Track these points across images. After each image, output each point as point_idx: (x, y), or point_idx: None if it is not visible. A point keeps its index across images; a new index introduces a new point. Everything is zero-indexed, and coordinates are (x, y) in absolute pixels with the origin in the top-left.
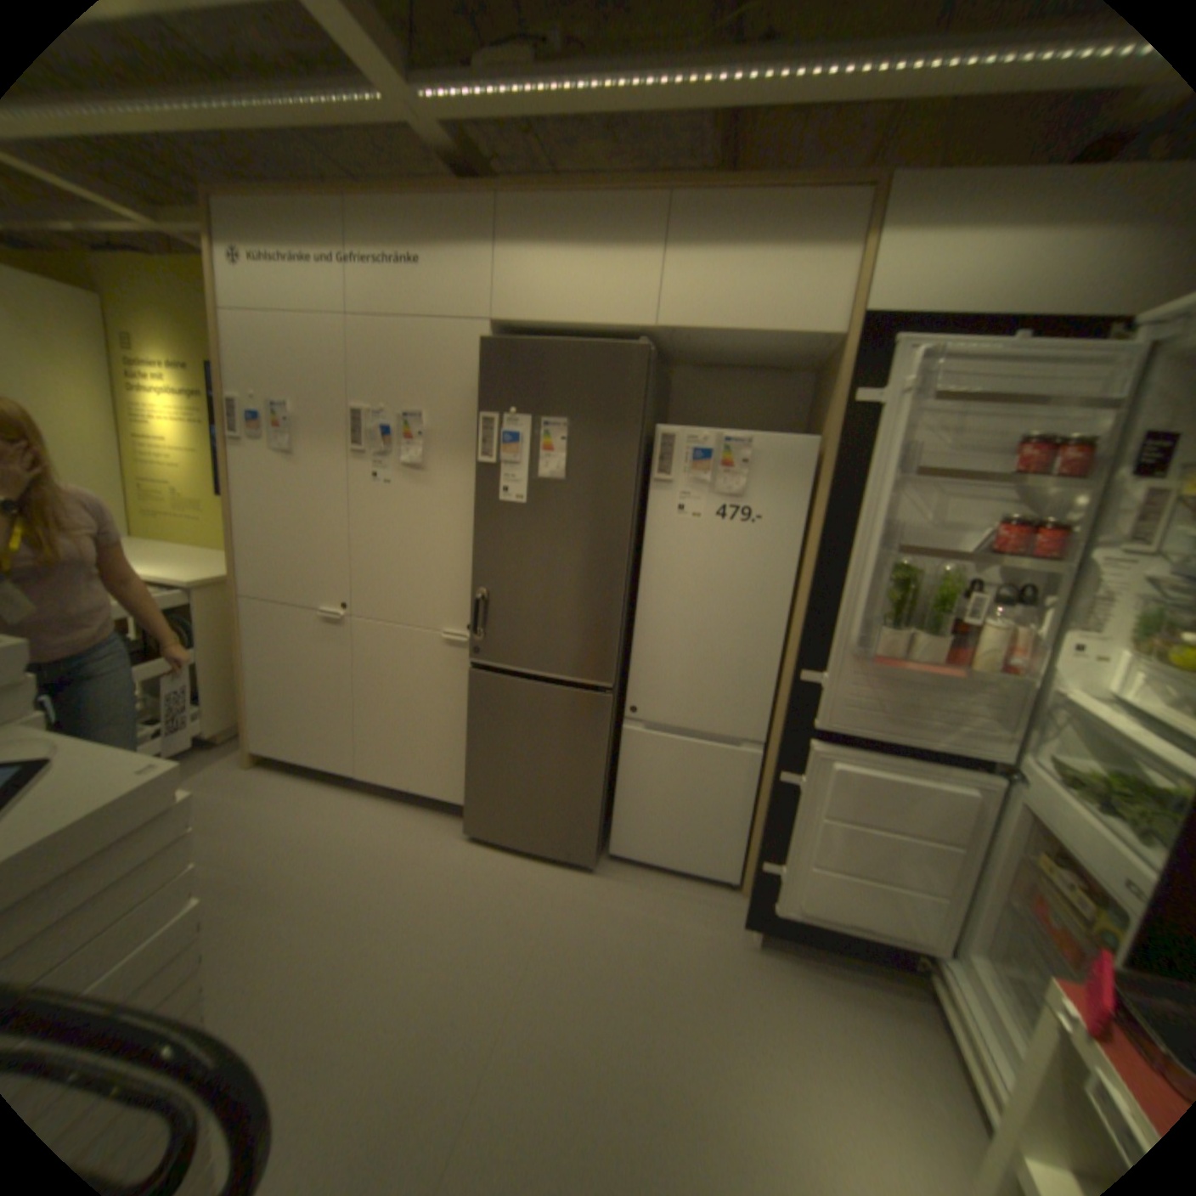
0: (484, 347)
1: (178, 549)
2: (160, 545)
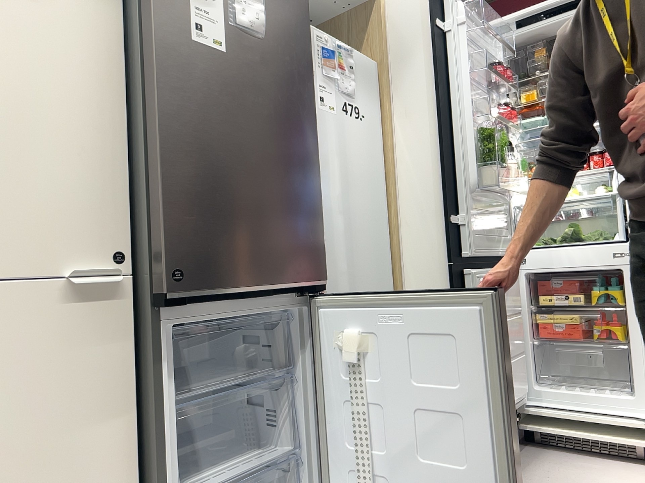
0: None
1: None
2: None
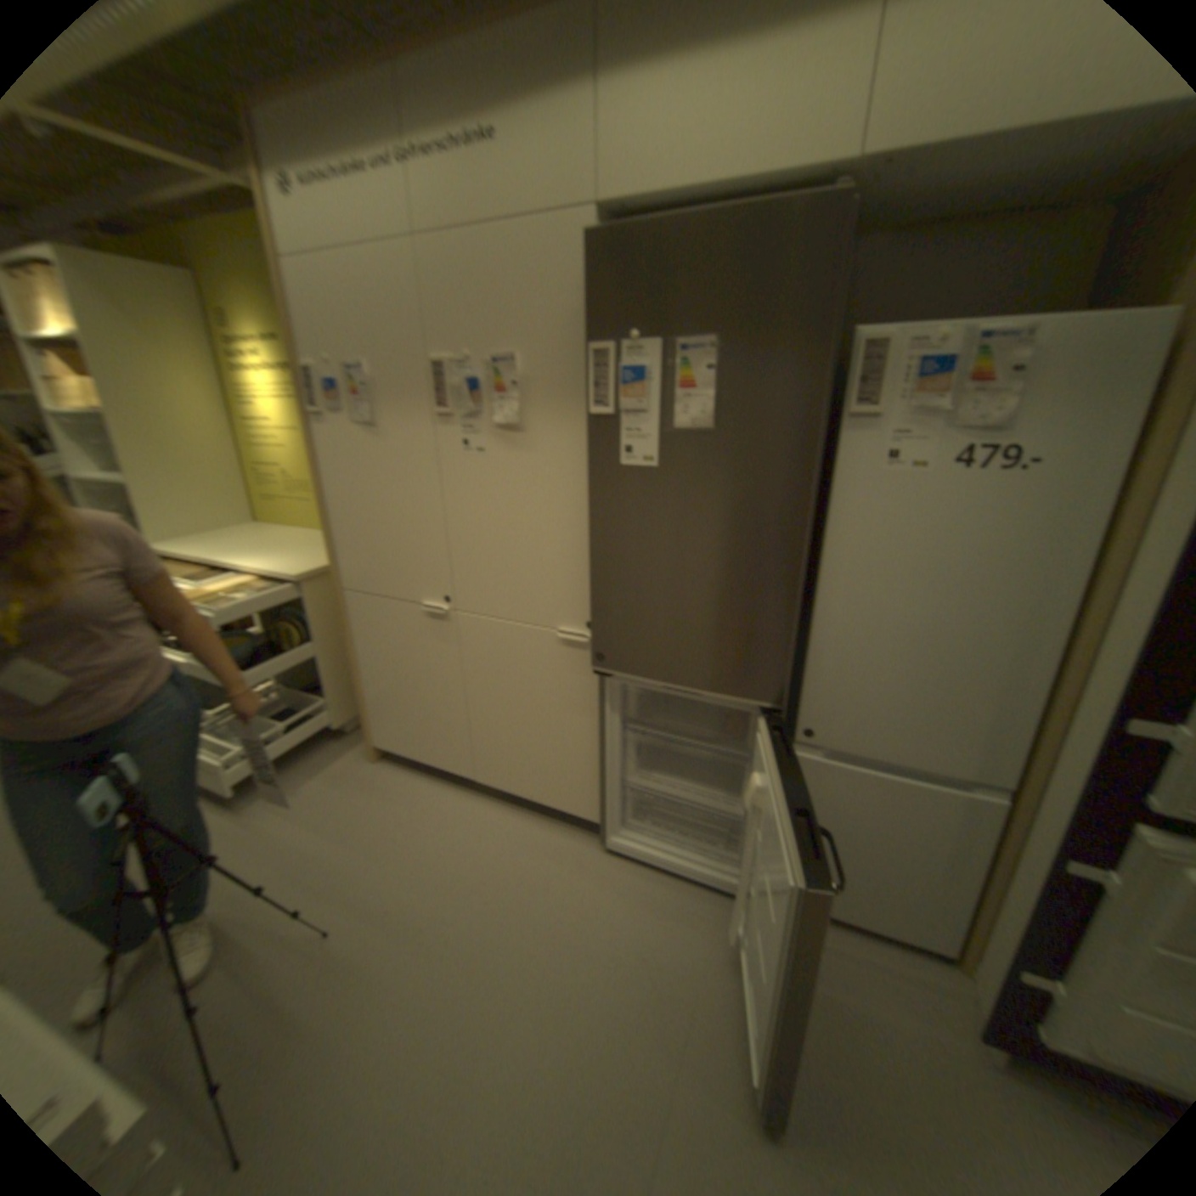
0: (586, 244)
1: (291, 531)
2: (275, 527)
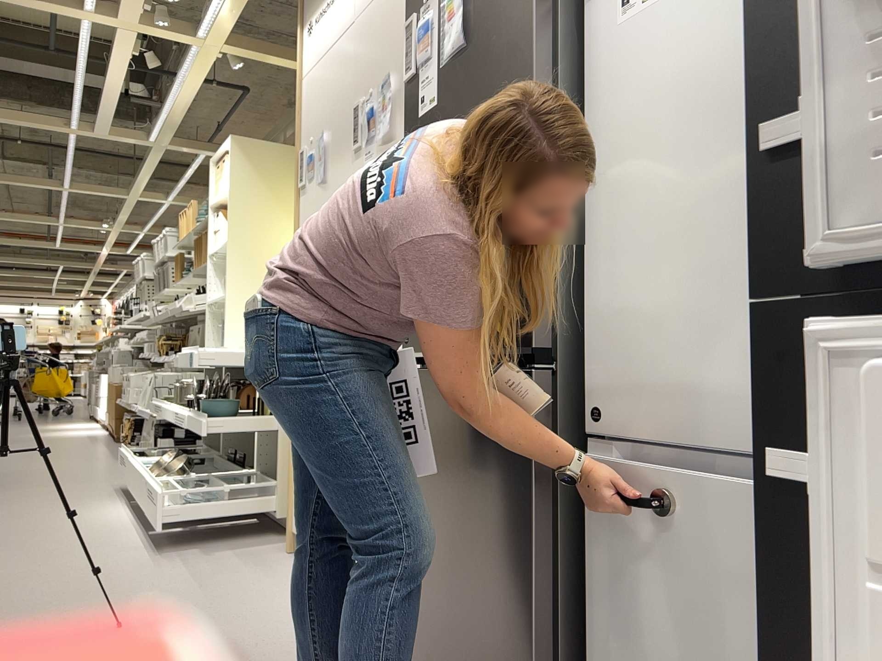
0: None
1: None
2: None
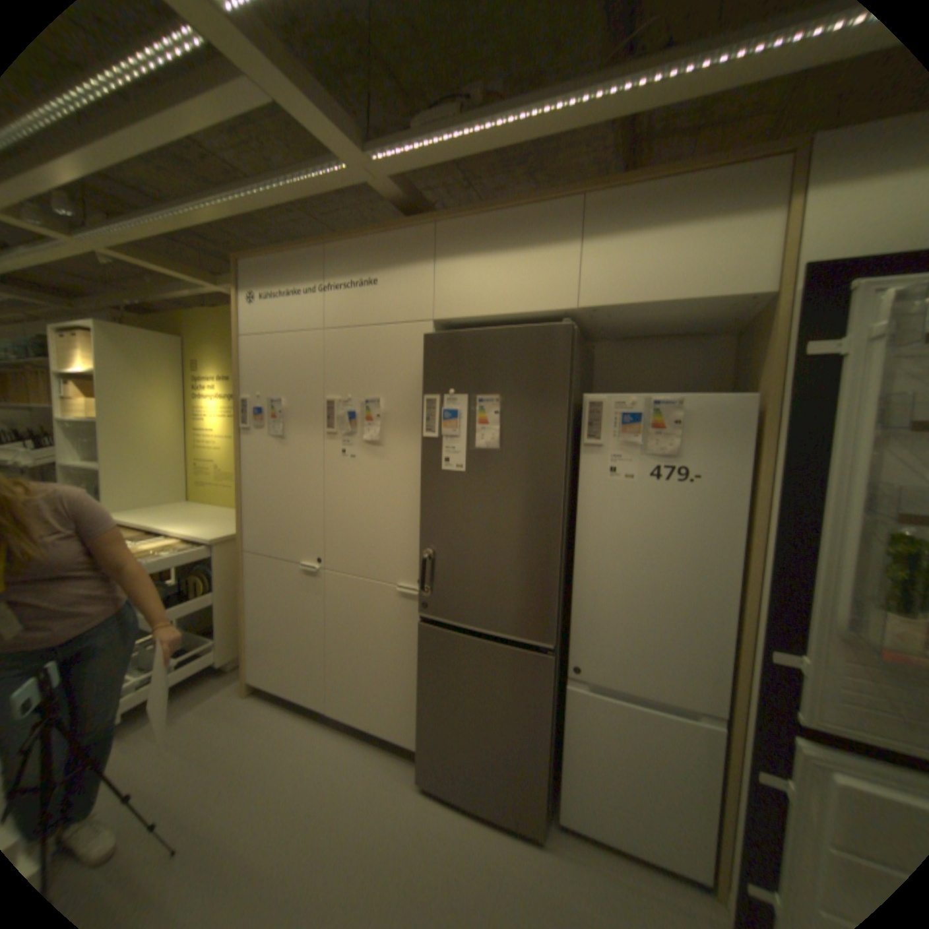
0: (428, 342)
1: (215, 509)
2: (204, 506)
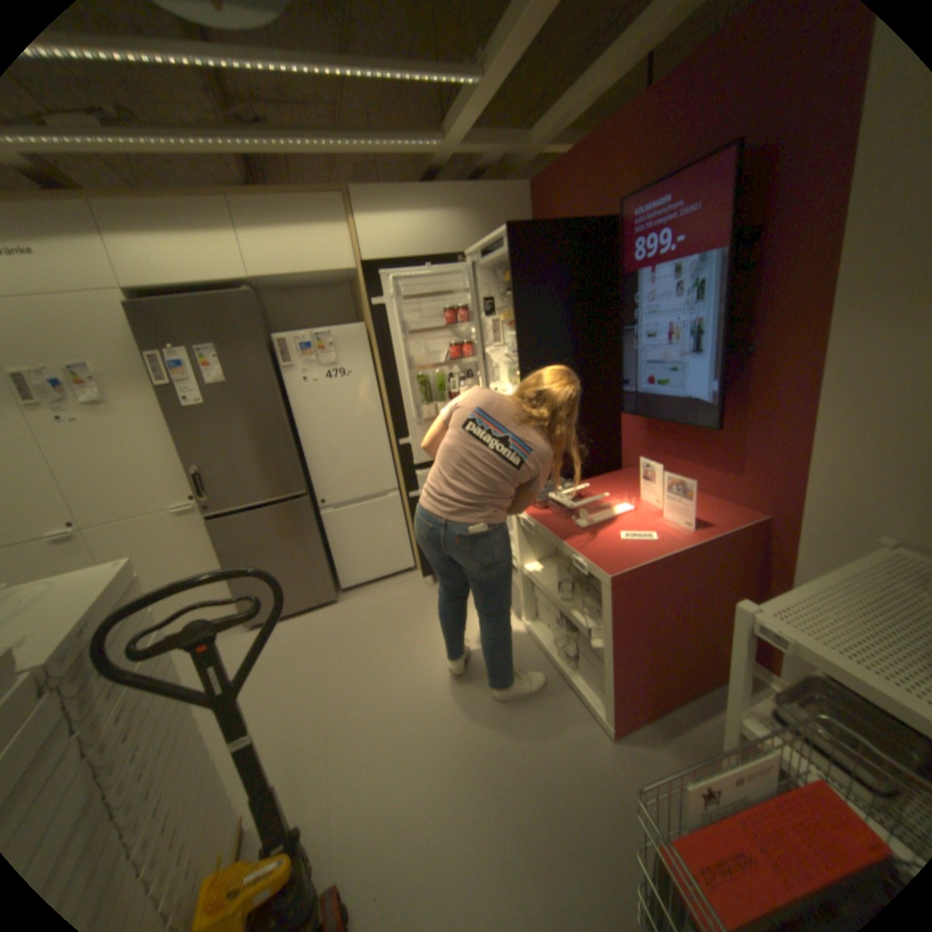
0: (123, 307)
1: None
2: None
